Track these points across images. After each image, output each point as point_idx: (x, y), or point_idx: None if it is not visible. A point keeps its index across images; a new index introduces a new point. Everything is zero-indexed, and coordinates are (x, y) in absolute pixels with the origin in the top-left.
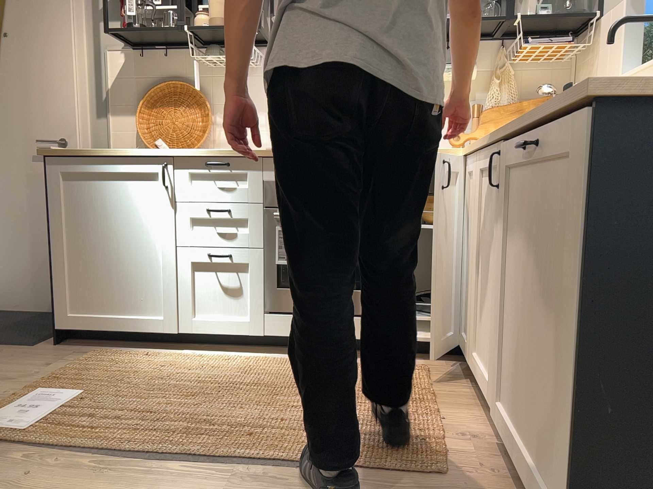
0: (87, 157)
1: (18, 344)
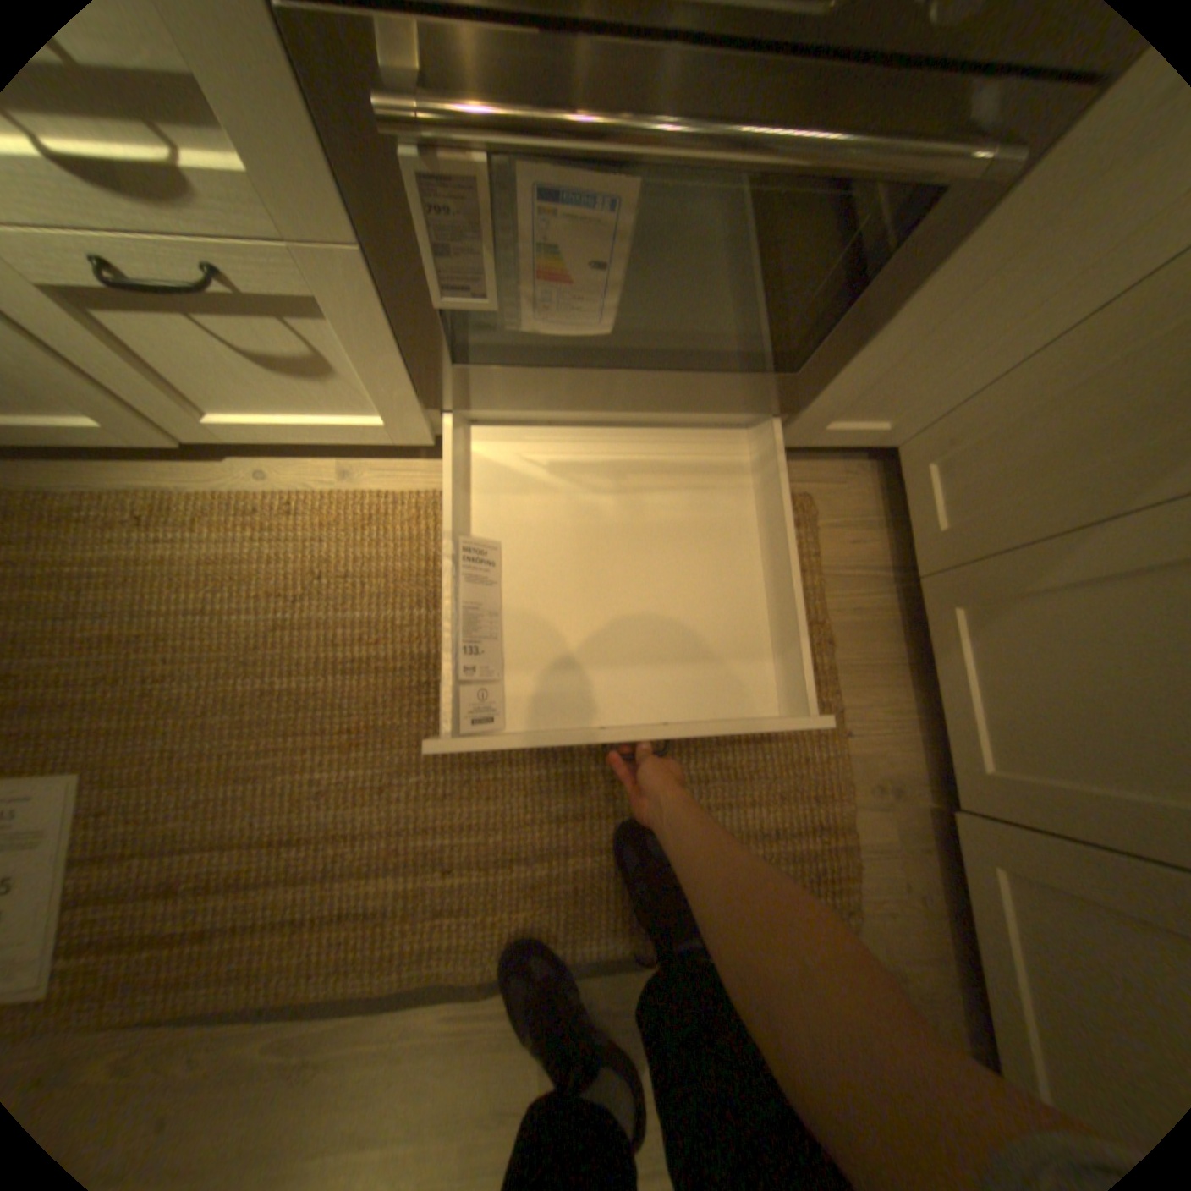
0: None
1: None
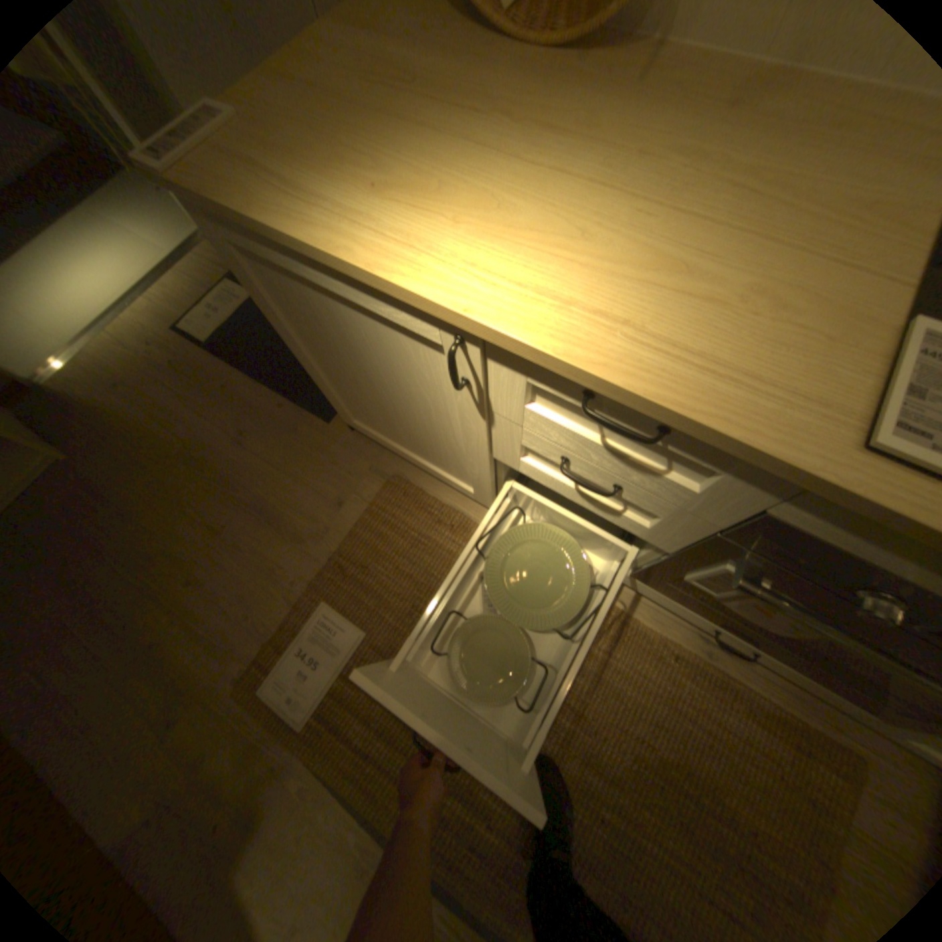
0: (252, 225)
1: (313, 408)
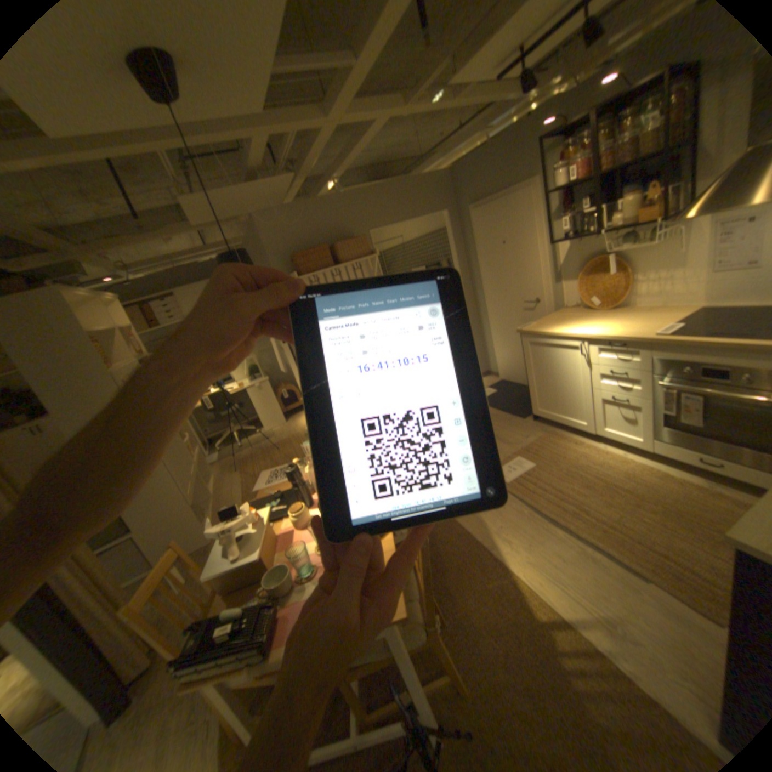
0: (539, 334)
1: (518, 415)
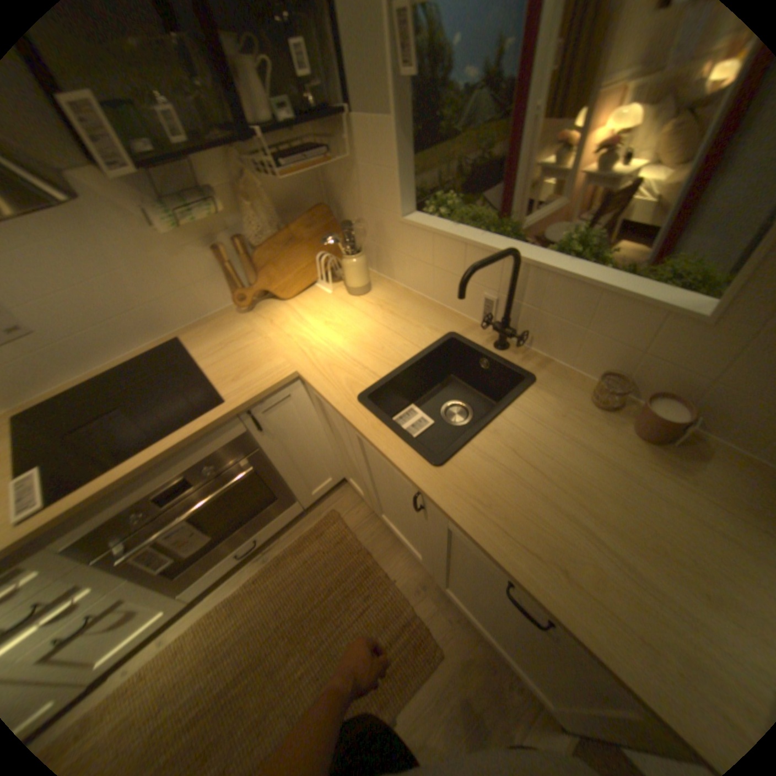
0: None
1: None
